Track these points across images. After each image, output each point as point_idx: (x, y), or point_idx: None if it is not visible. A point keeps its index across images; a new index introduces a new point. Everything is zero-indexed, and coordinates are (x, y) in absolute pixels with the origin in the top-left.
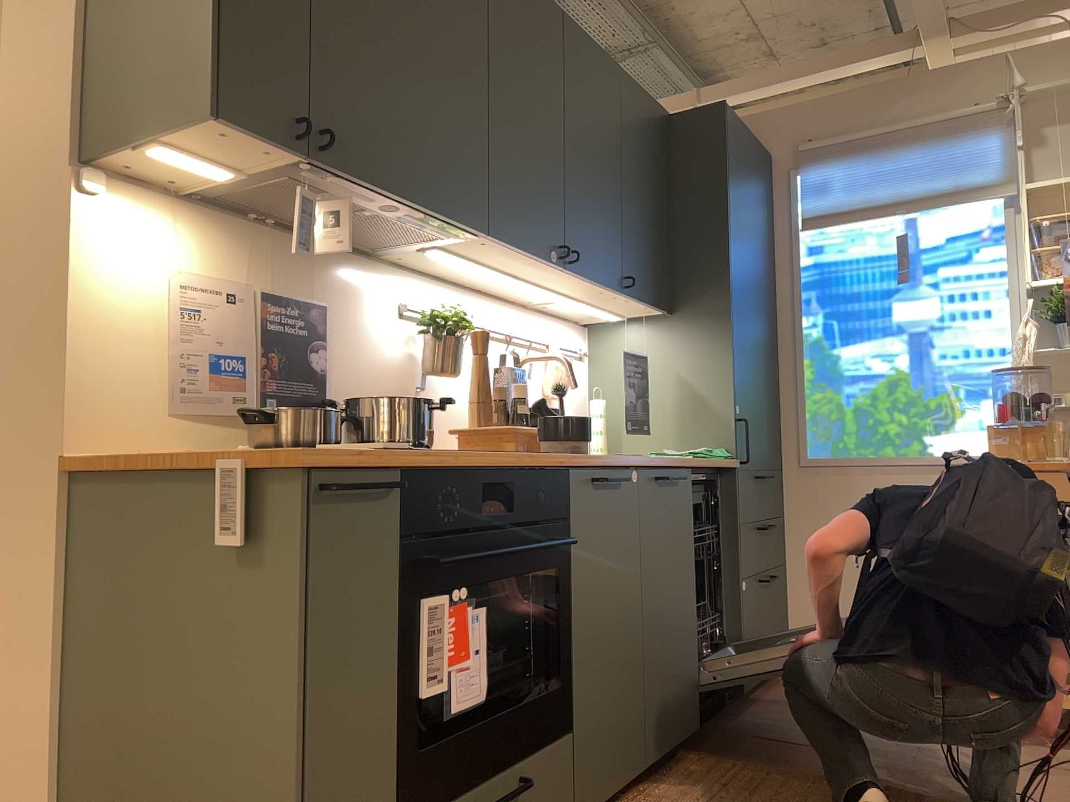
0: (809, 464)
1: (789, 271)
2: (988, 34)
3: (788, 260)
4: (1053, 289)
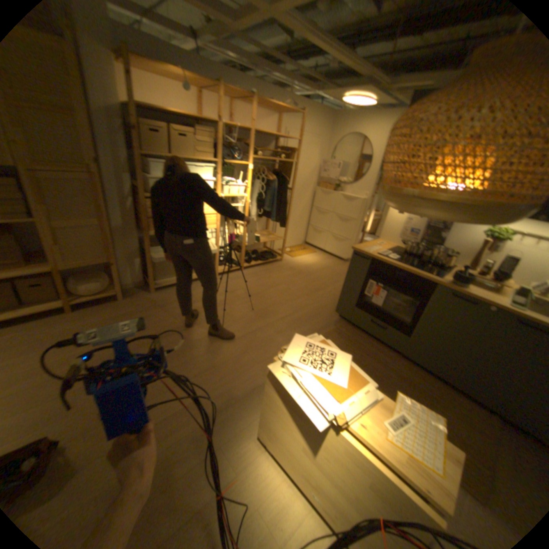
0: None
1: None
2: None
3: None
4: None
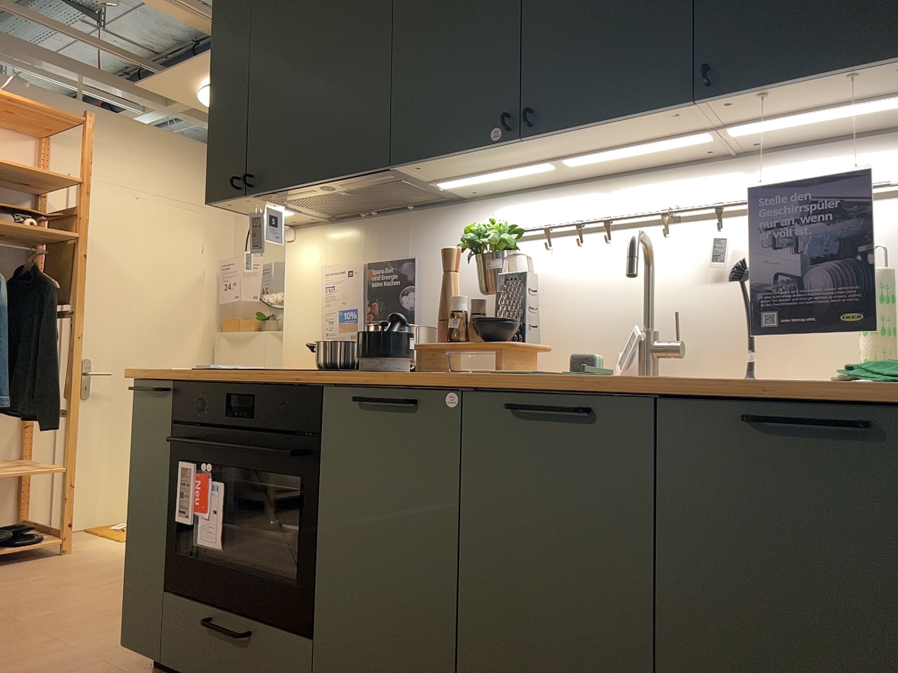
0: None
1: None
2: None
3: None
4: None
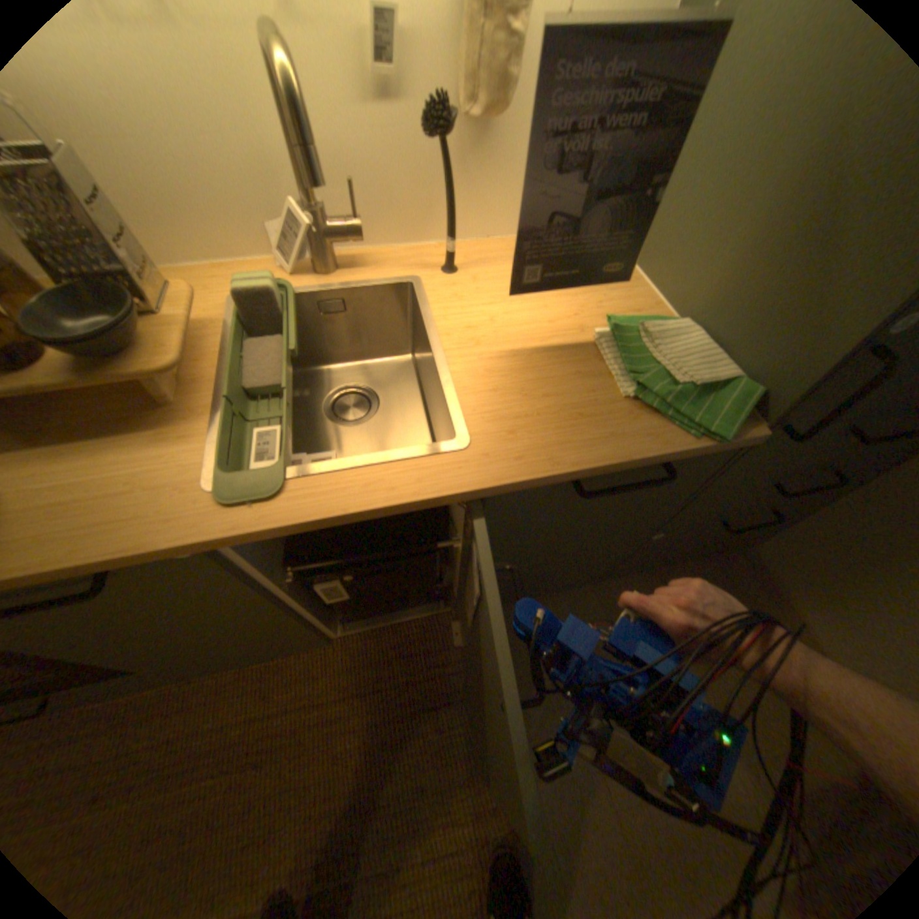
0: None
1: None
2: None
3: None
4: None
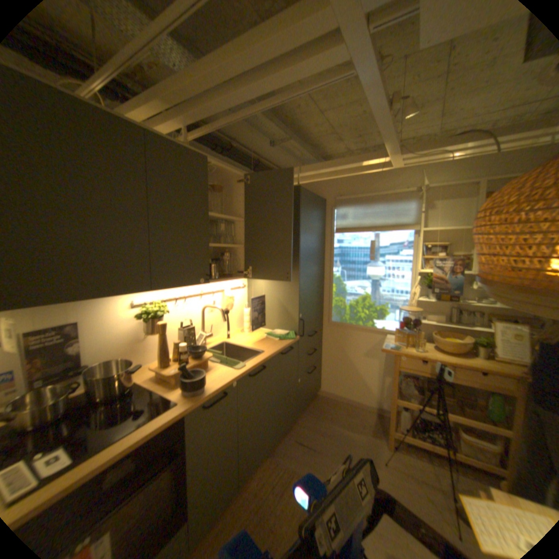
0: (331, 323)
1: (329, 248)
2: (418, 155)
3: (329, 243)
4: (429, 271)
